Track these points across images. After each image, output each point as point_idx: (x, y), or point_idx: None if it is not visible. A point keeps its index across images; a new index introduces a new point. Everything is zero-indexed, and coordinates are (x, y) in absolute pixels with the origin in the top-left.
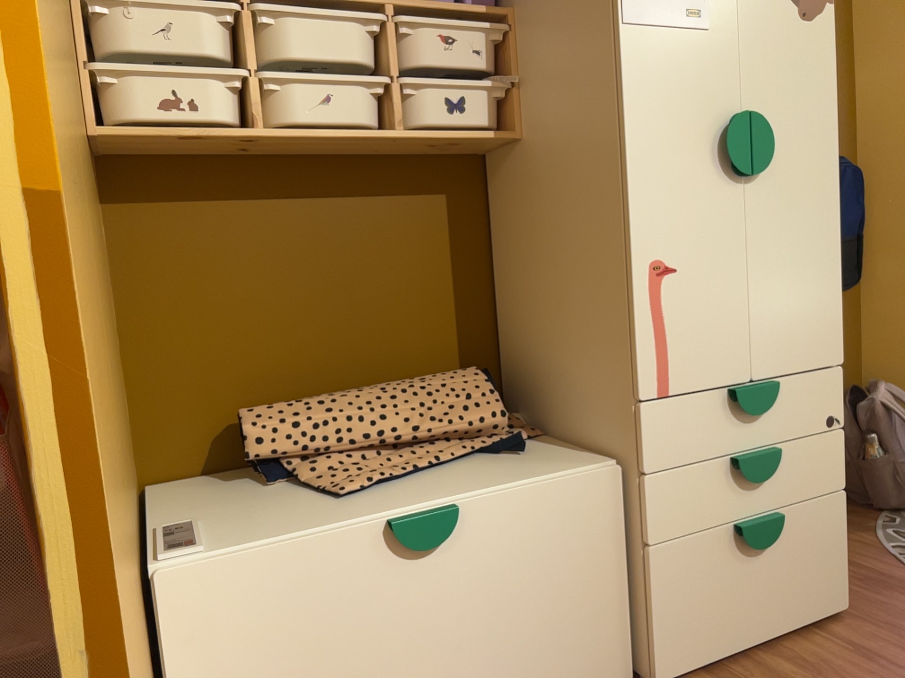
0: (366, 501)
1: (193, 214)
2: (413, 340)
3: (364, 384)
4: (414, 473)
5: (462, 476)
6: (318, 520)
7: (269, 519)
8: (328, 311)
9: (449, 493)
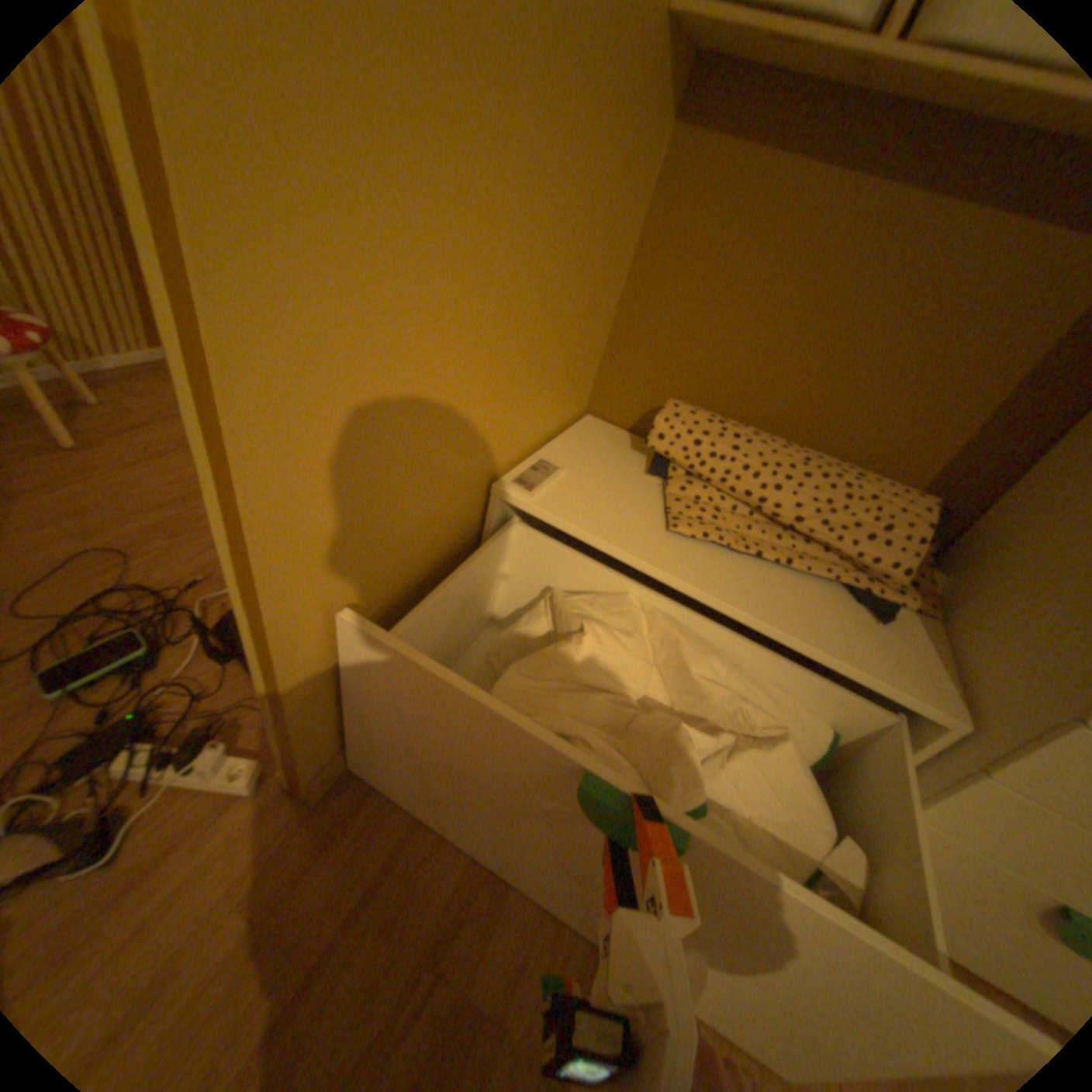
0: (682, 549)
1: (754, 163)
2: (894, 428)
3: (804, 439)
4: (754, 555)
5: (788, 594)
6: (628, 536)
7: (604, 504)
8: (823, 346)
9: (751, 602)
